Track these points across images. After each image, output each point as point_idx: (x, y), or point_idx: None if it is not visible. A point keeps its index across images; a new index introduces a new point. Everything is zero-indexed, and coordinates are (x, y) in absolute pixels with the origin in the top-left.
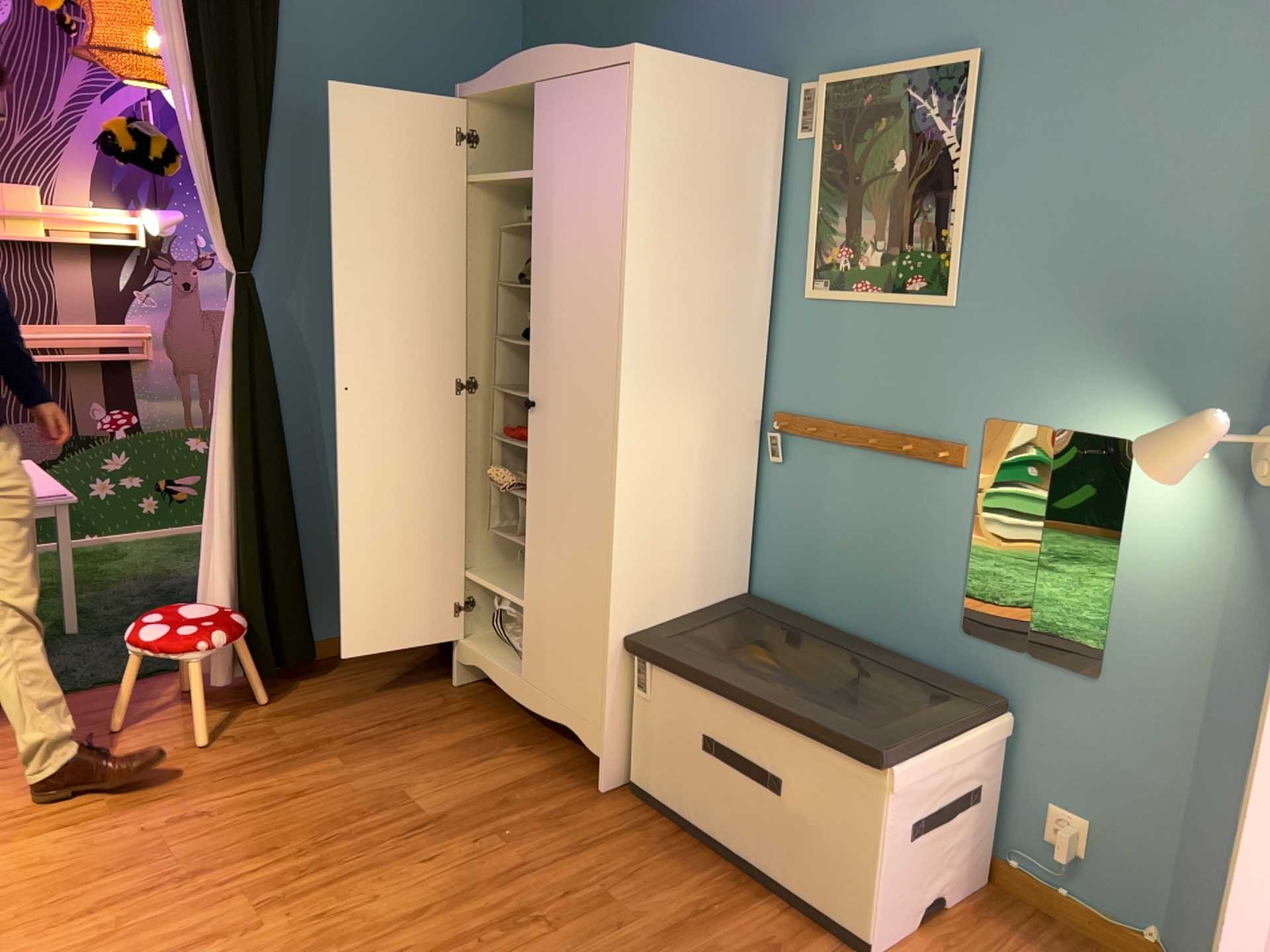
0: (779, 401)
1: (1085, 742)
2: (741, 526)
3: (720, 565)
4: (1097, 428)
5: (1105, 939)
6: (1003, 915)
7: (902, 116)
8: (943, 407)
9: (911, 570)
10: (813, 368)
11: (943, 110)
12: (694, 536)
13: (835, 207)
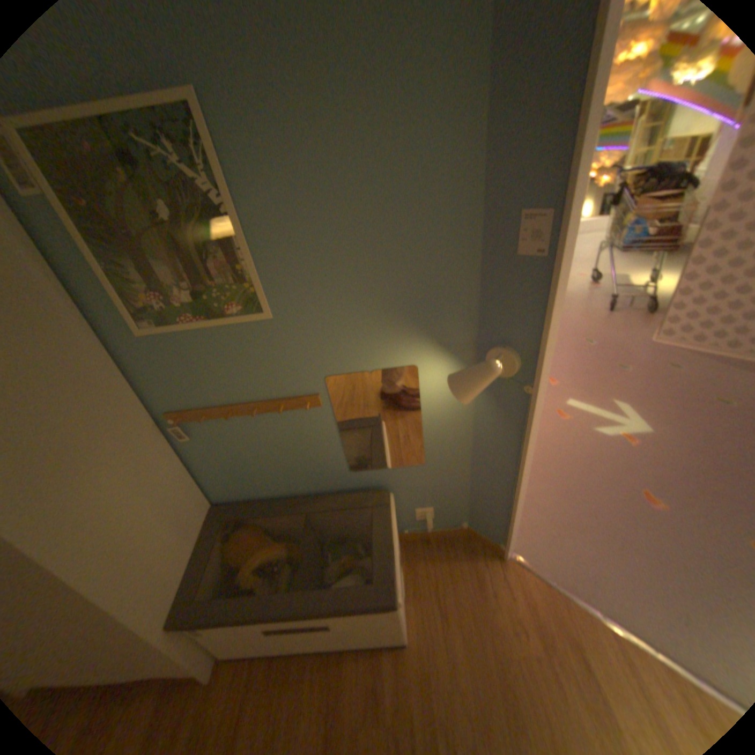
0: (160, 405)
1: (424, 484)
2: (184, 485)
3: (187, 515)
4: (393, 362)
5: (449, 534)
6: (416, 556)
7: (139, 161)
8: (291, 377)
9: (310, 458)
10: (175, 379)
11: (182, 152)
12: (162, 526)
13: (116, 258)
